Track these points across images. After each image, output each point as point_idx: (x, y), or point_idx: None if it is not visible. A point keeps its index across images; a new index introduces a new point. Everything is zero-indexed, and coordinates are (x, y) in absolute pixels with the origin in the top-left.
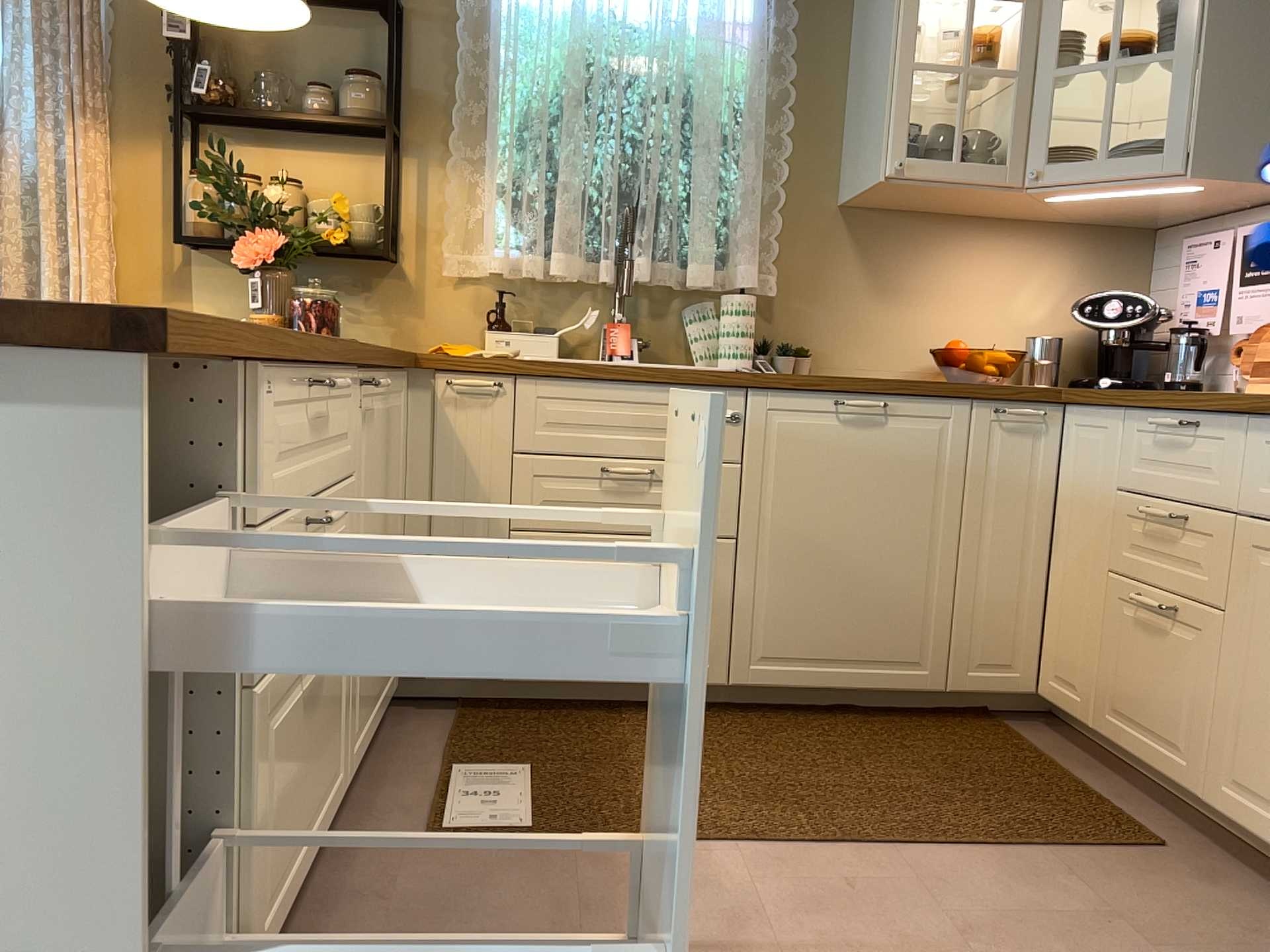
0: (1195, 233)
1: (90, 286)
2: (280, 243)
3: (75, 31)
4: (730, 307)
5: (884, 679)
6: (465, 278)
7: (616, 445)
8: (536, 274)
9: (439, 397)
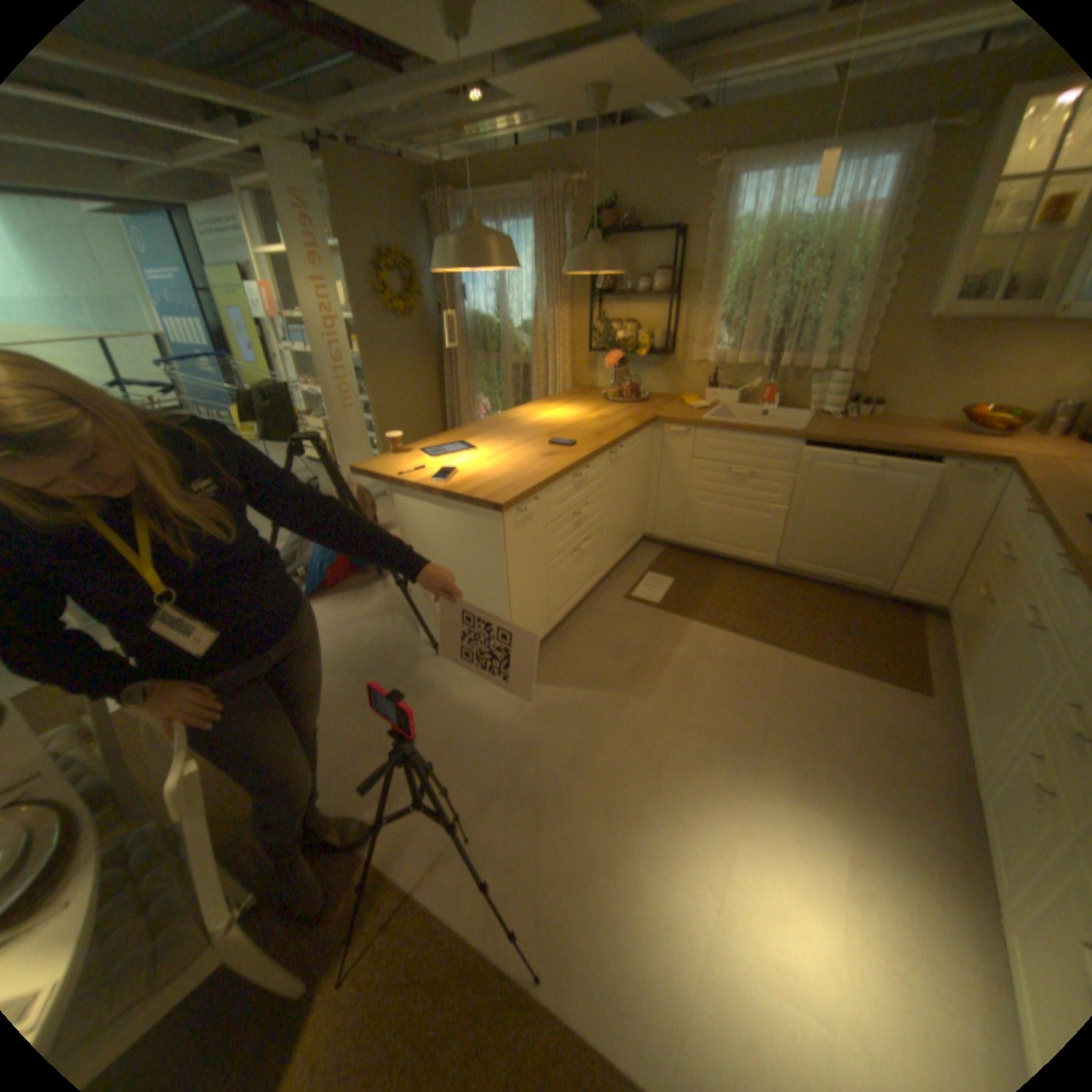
0: None
1: (559, 370)
2: (621, 355)
3: (555, 266)
4: (832, 381)
5: (854, 582)
6: (701, 362)
7: (736, 460)
8: (731, 362)
9: (665, 434)
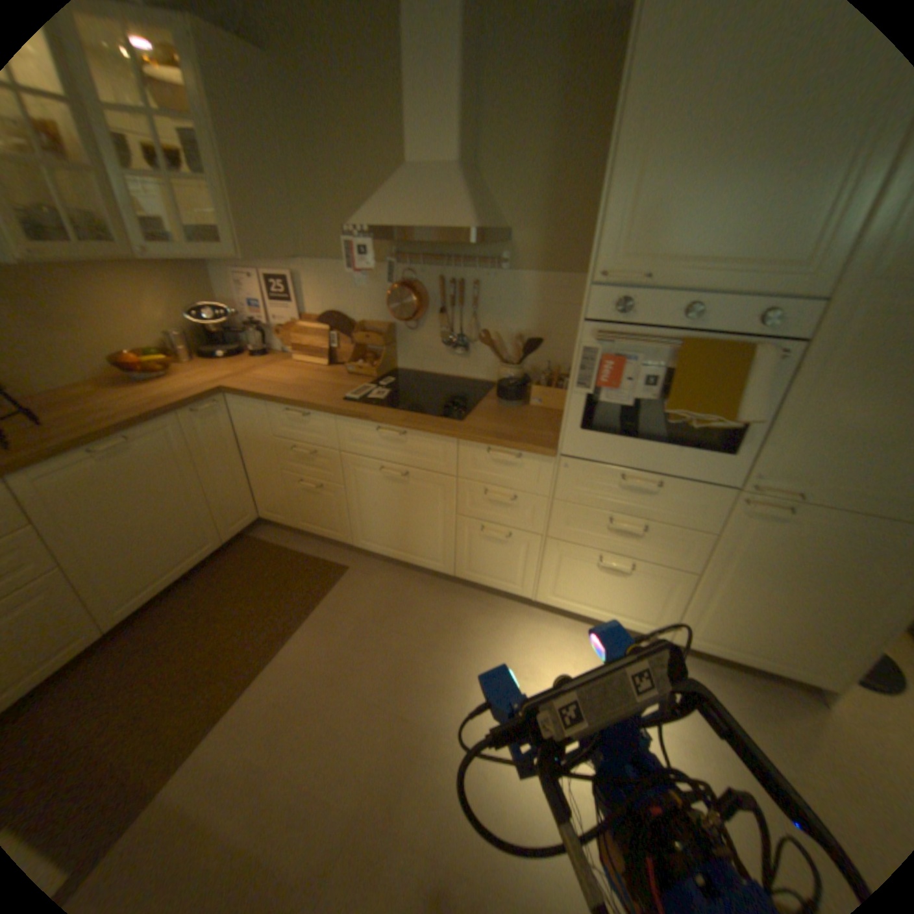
0: (227, 262)
1: None
2: None
3: None
4: None
5: (190, 563)
6: None
7: None
8: None
9: None
